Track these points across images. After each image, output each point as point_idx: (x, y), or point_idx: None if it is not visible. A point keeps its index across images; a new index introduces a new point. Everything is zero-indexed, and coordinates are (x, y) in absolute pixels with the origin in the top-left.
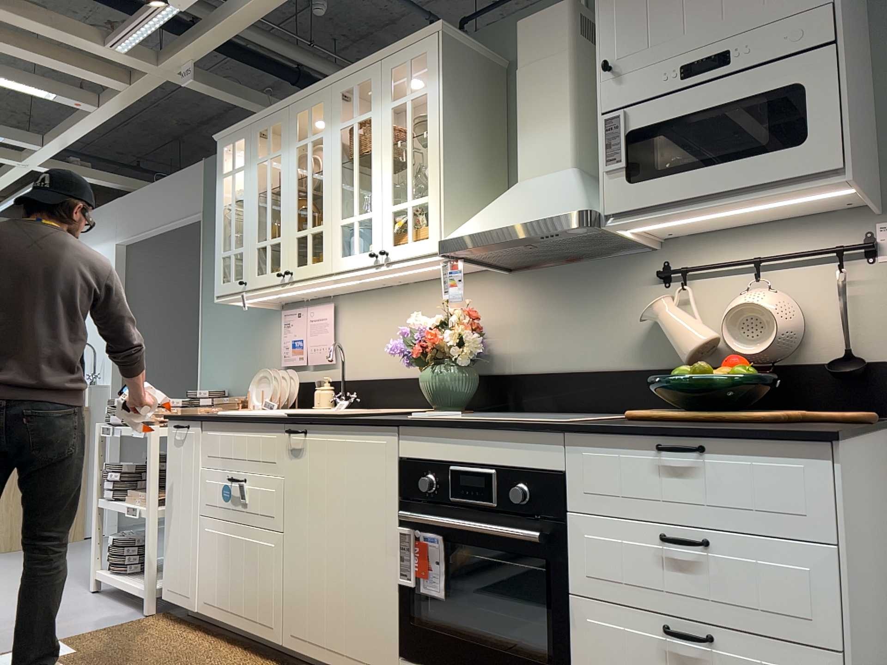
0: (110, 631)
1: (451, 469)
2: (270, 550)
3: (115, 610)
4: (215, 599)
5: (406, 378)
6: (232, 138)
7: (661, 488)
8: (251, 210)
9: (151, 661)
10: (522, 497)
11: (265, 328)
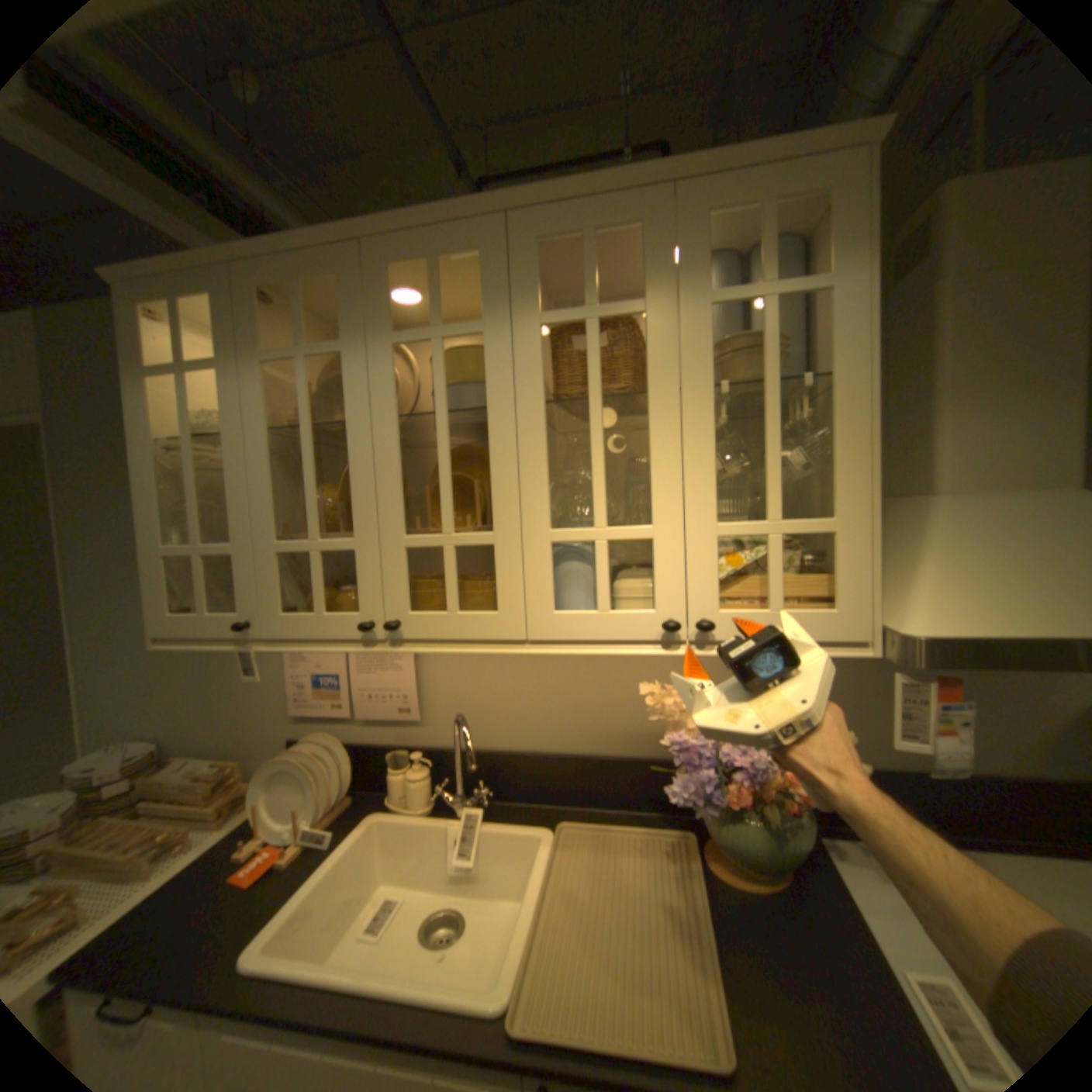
0: None
1: None
2: None
3: None
4: None
5: (585, 756)
6: (165, 283)
7: None
8: (251, 464)
9: None
10: None
11: None
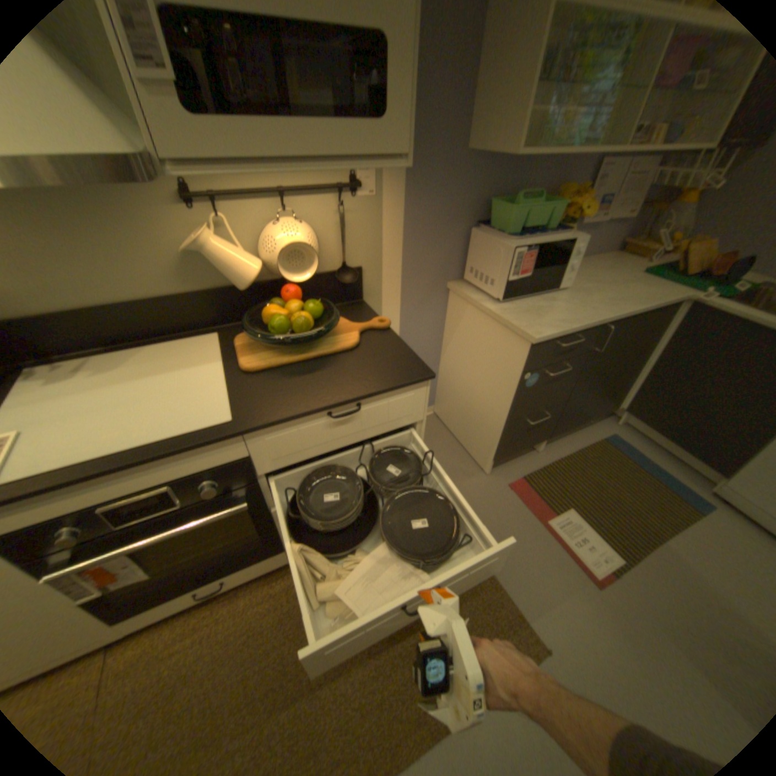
0: None
1: (95, 508)
2: None
3: None
4: None
5: None
6: None
7: (331, 434)
8: None
9: None
10: (214, 491)
11: None
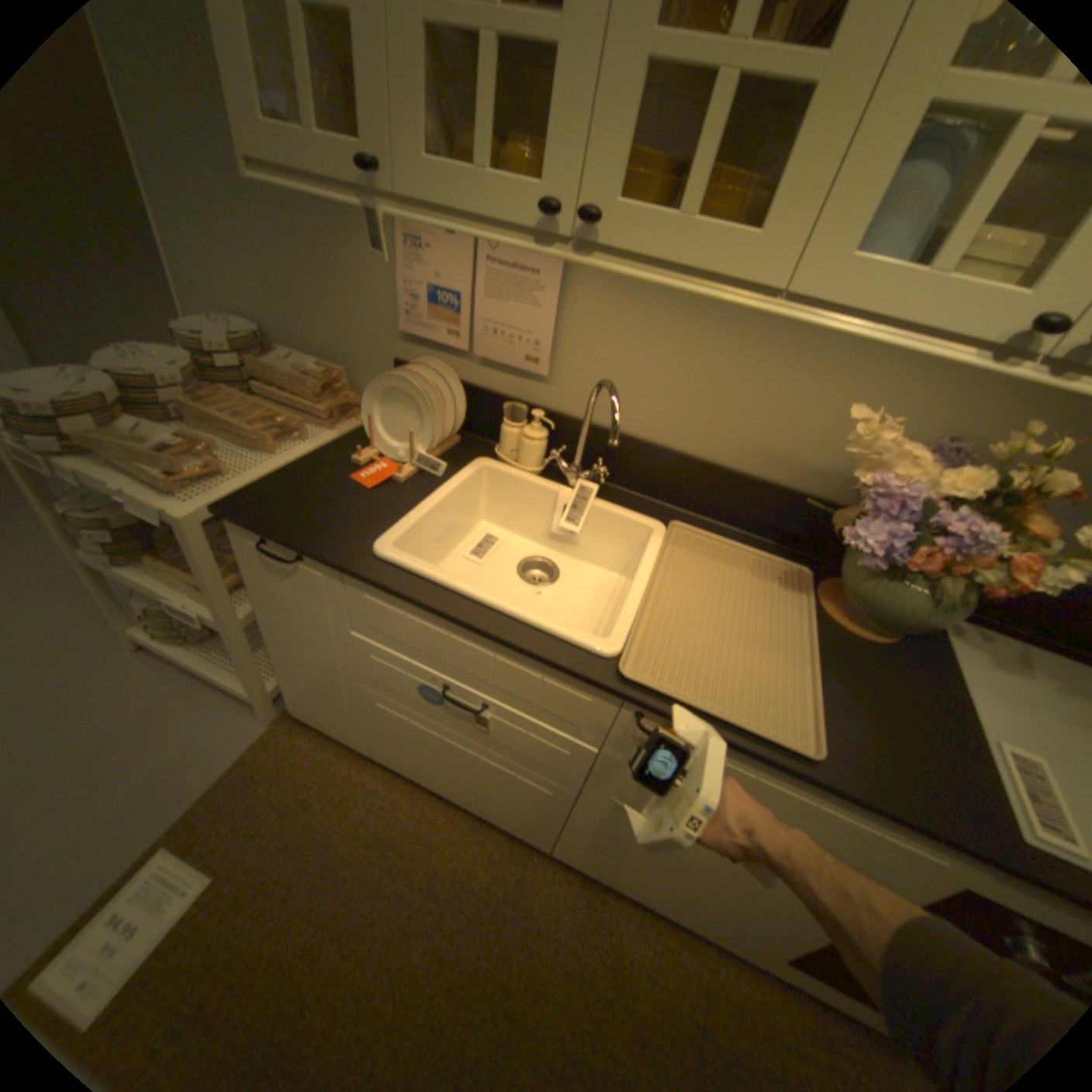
0: (233, 790)
1: None
2: (545, 795)
3: (205, 711)
4: (409, 769)
5: (722, 467)
6: None
7: None
8: None
9: (353, 881)
10: None
11: (341, 220)
